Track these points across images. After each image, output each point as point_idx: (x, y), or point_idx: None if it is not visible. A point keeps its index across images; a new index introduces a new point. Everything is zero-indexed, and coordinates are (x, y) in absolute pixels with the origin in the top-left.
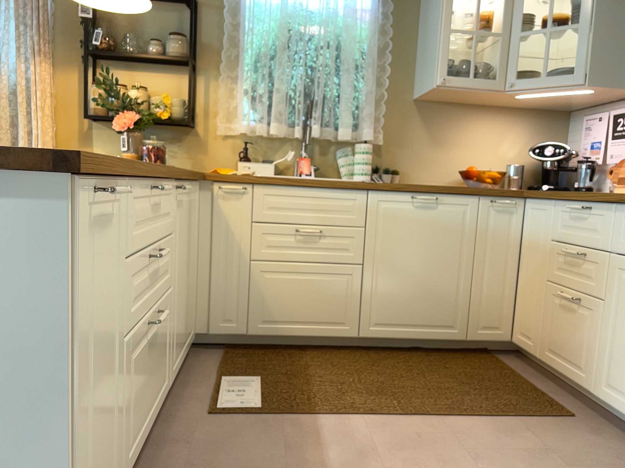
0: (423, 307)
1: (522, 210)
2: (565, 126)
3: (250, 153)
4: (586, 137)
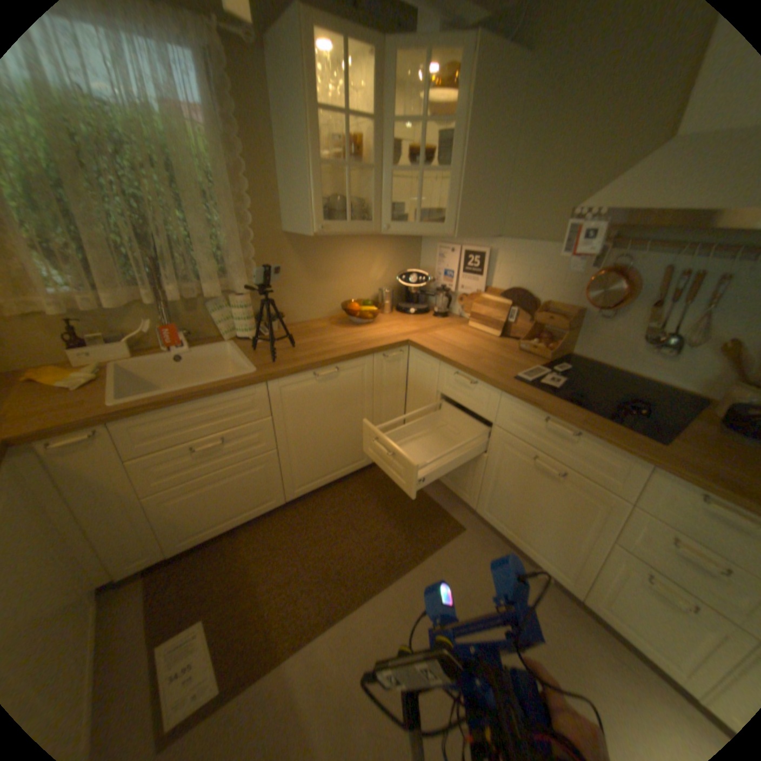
0: (336, 458)
1: (405, 356)
2: (417, 245)
3: (81, 331)
4: (437, 264)
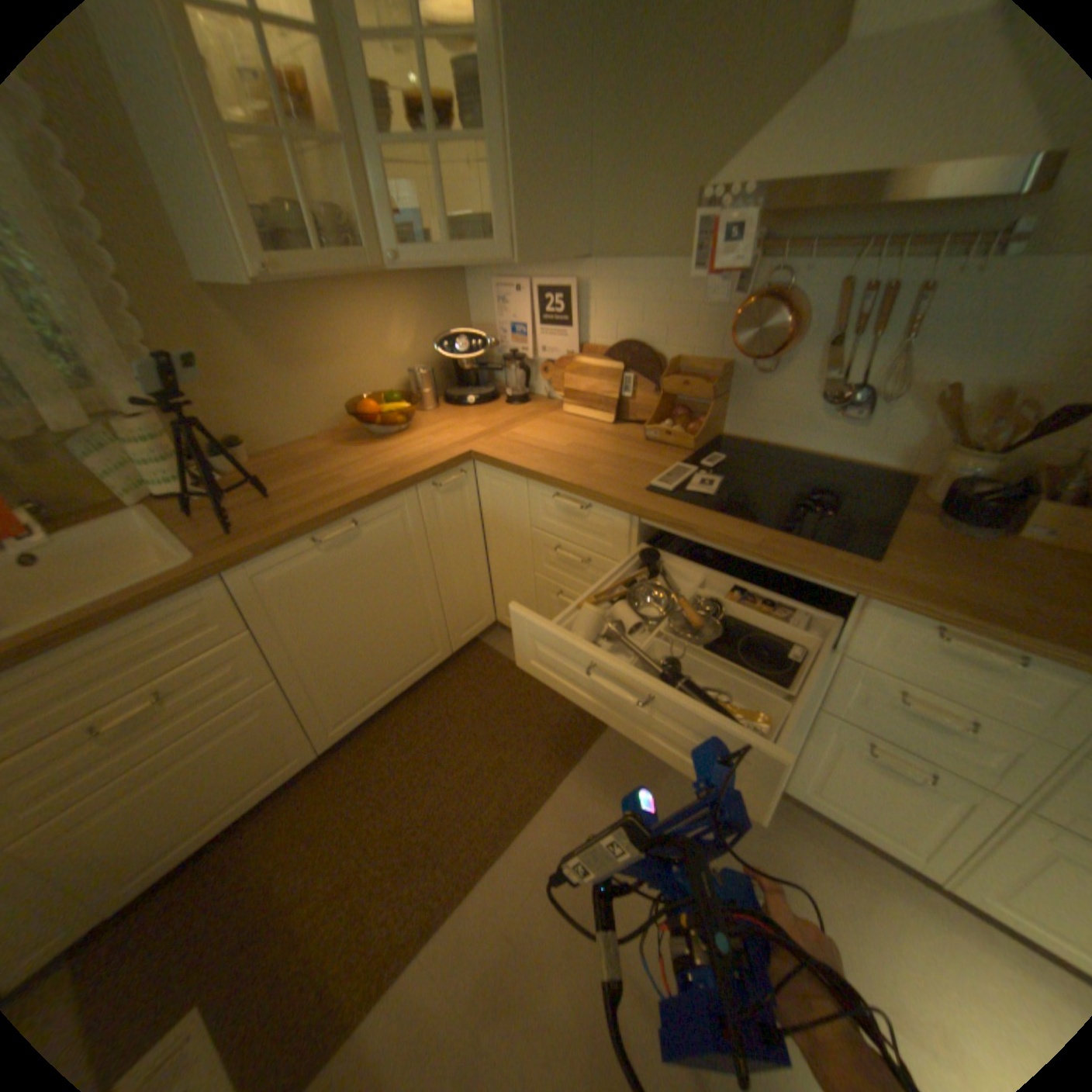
0: (390, 662)
1: (472, 477)
2: (459, 286)
3: None
4: (498, 314)
